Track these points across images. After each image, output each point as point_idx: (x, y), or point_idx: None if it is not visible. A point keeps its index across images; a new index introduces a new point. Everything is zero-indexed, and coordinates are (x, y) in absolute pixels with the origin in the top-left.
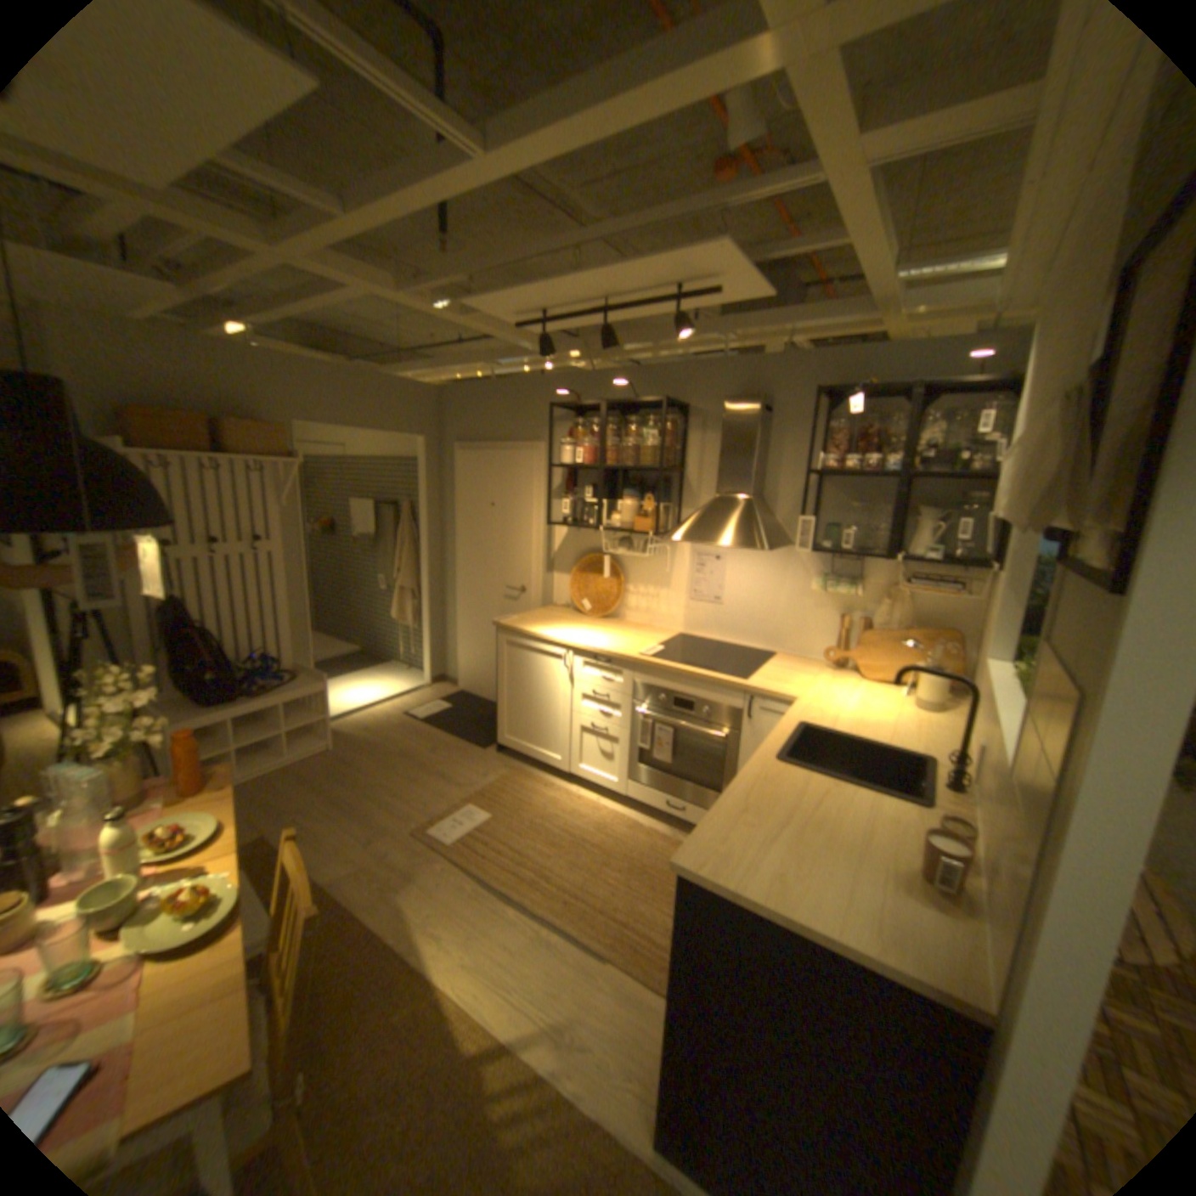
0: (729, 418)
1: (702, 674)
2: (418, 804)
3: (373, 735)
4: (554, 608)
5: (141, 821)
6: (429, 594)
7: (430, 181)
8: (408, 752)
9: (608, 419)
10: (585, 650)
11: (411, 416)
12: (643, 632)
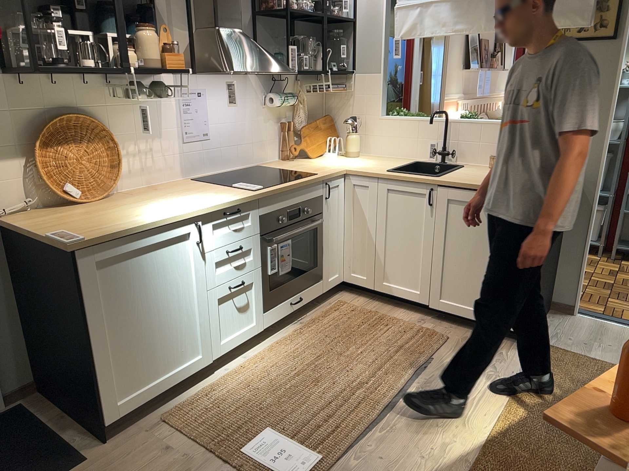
0: None
1: (305, 180)
2: None
3: None
4: (22, 217)
5: None
6: None
7: None
8: None
9: None
10: (216, 211)
11: None
12: (178, 188)
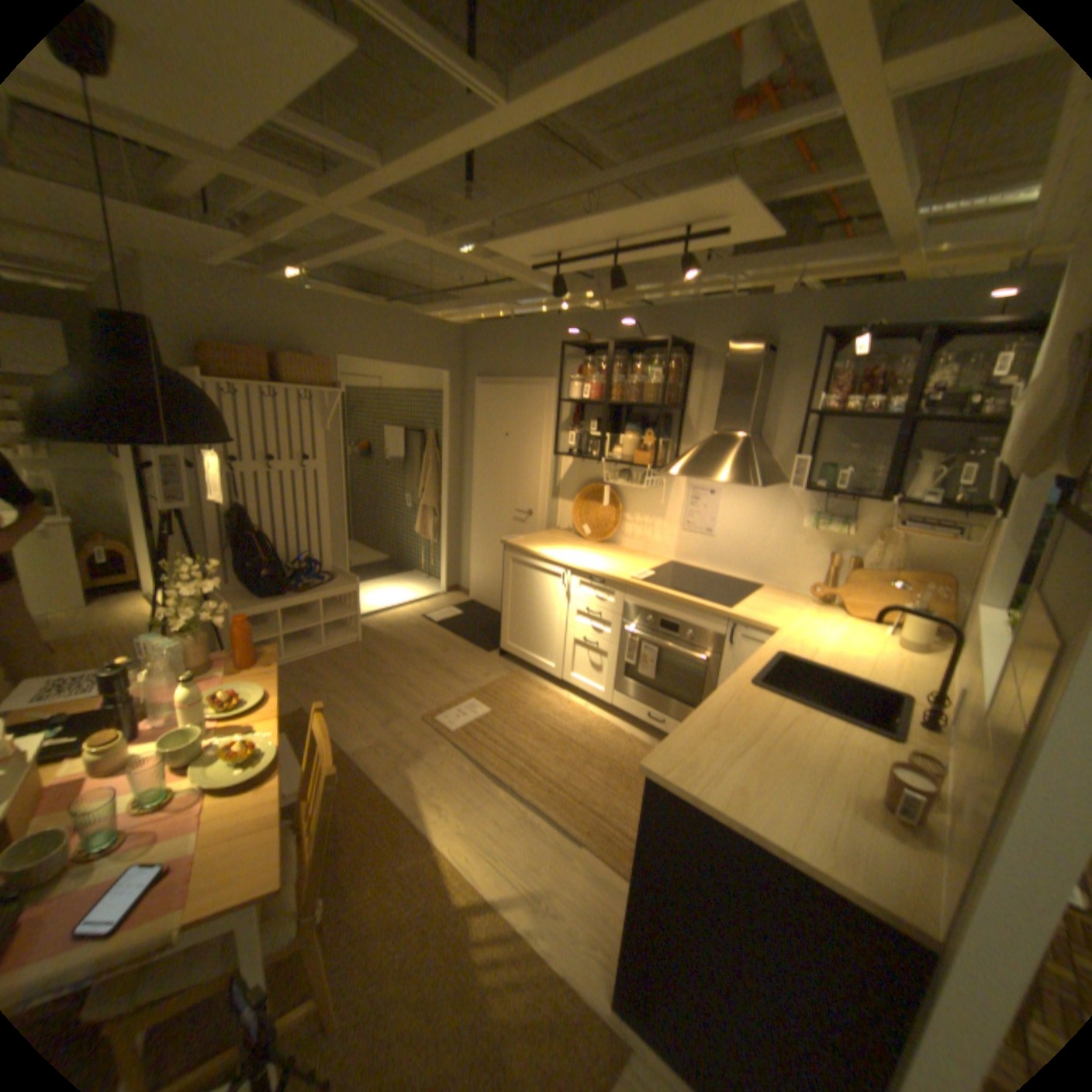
0: (734, 358)
1: (689, 600)
2: (430, 694)
3: (396, 633)
4: (557, 532)
5: (208, 685)
6: (449, 513)
7: (458, 133)
8: (424, 649)
9: (616, 357)
10: (582, 571)
11: (440, 352)
12: (637, 558)
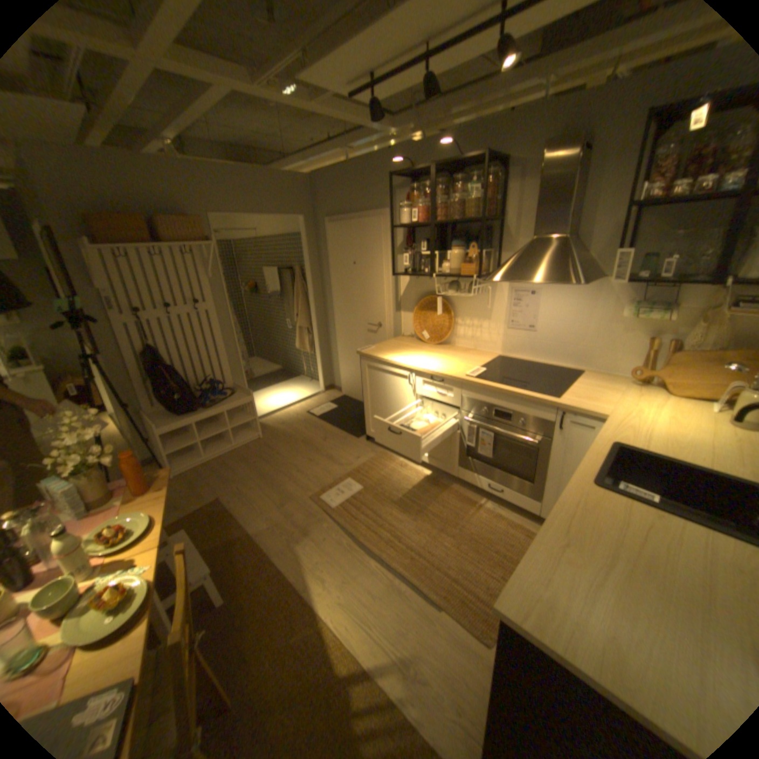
0: (548, 162)
1: (520, 393)
2: (314, 478)
3: (288, 427)
4: (402, 338)
5: (107, 516)
6: (319, 330)
7: None
8: (309, 440)
9: (438, 180)
10: (424, 372)
11: (295, 200)
12: (470, 356)
